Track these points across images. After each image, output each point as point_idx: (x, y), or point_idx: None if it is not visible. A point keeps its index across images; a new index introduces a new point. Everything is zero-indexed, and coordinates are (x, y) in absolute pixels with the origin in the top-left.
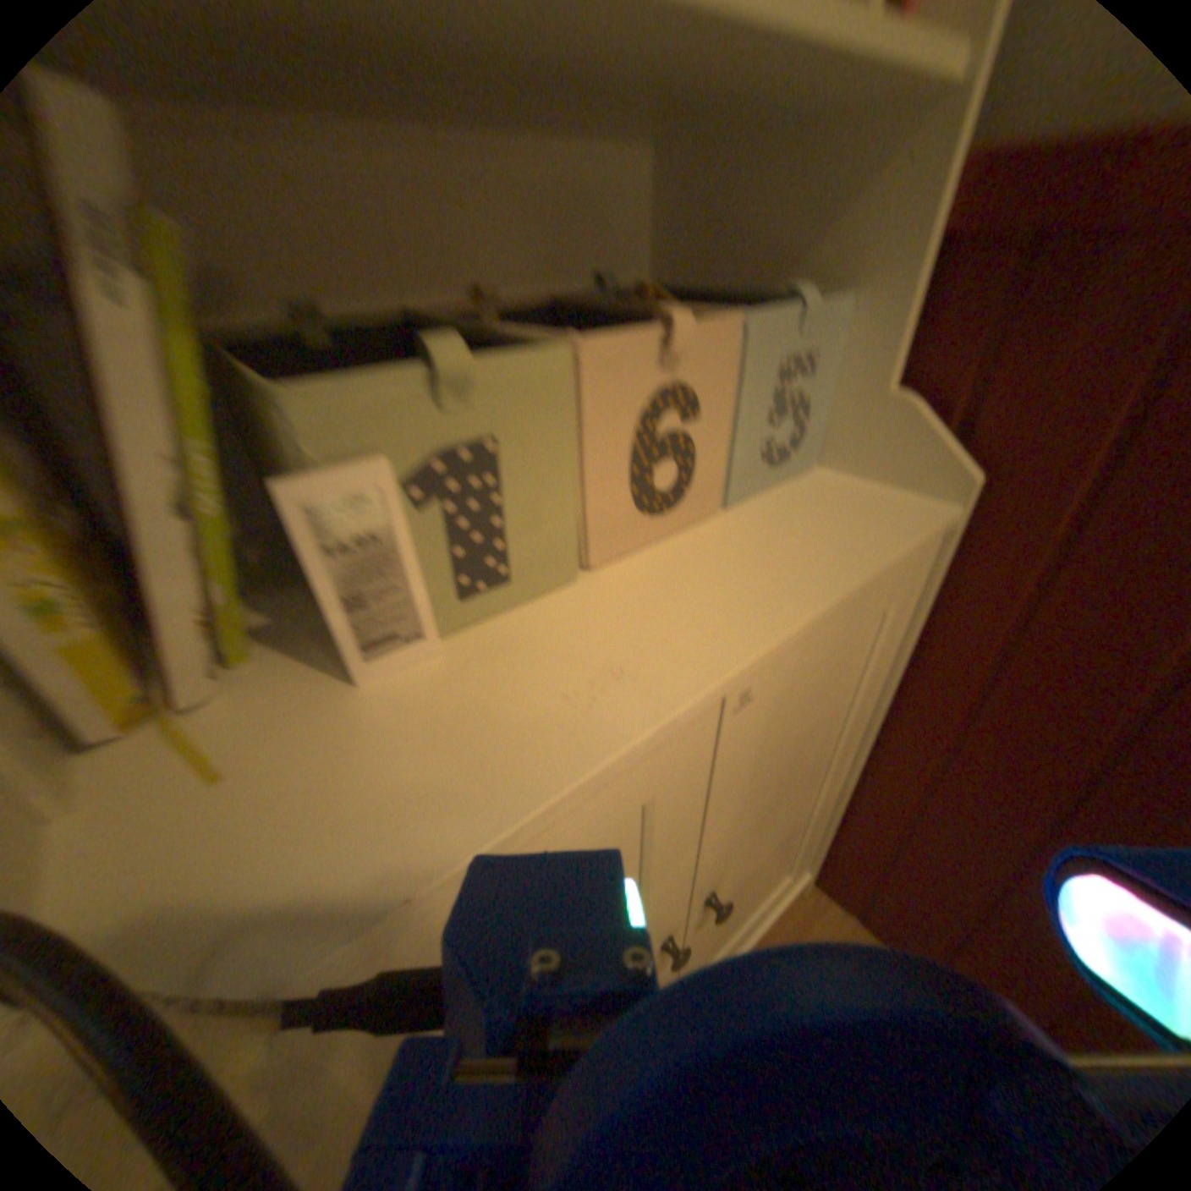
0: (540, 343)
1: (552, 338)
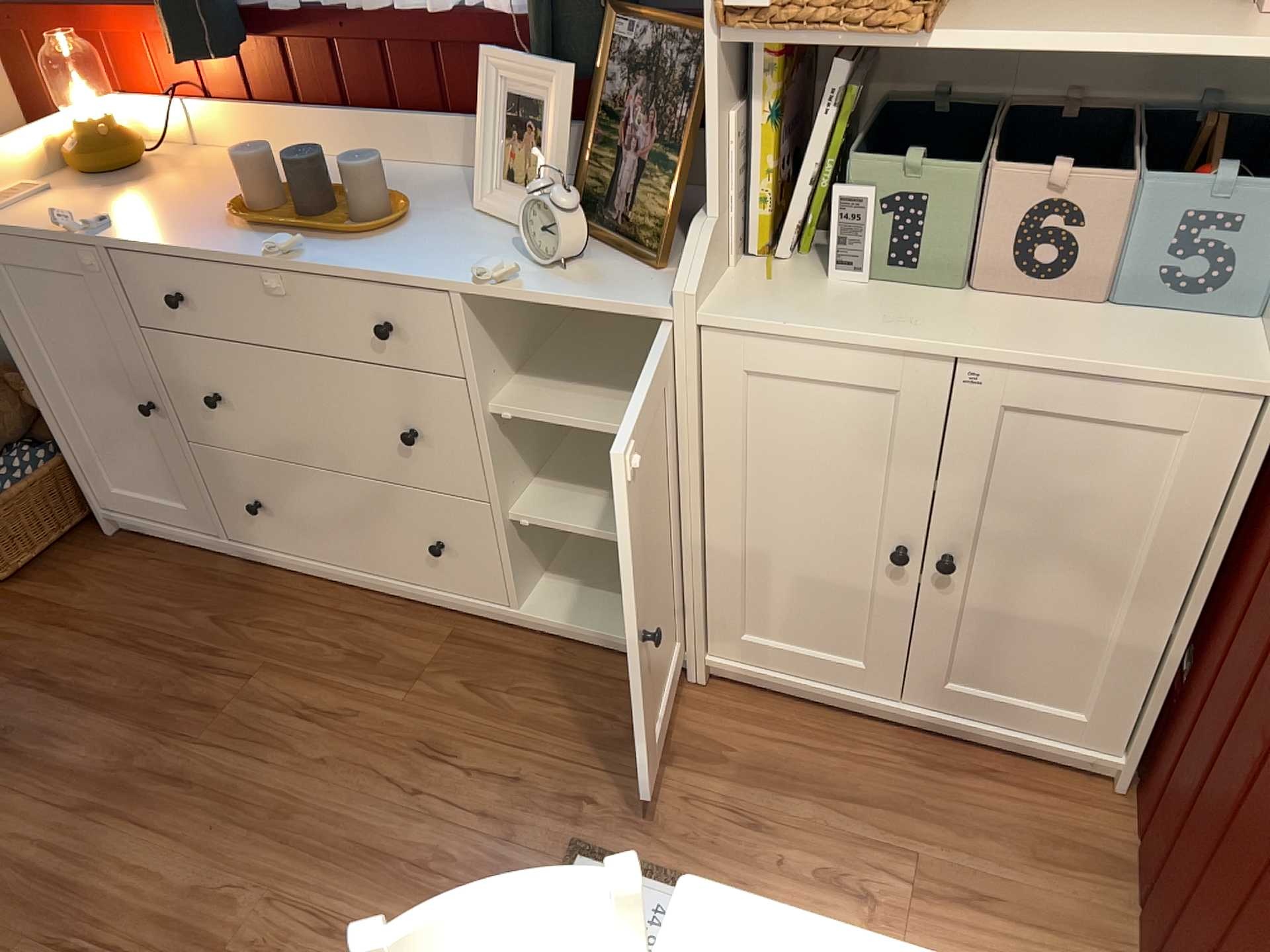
0: (971, 168)
1: (975, 167)
